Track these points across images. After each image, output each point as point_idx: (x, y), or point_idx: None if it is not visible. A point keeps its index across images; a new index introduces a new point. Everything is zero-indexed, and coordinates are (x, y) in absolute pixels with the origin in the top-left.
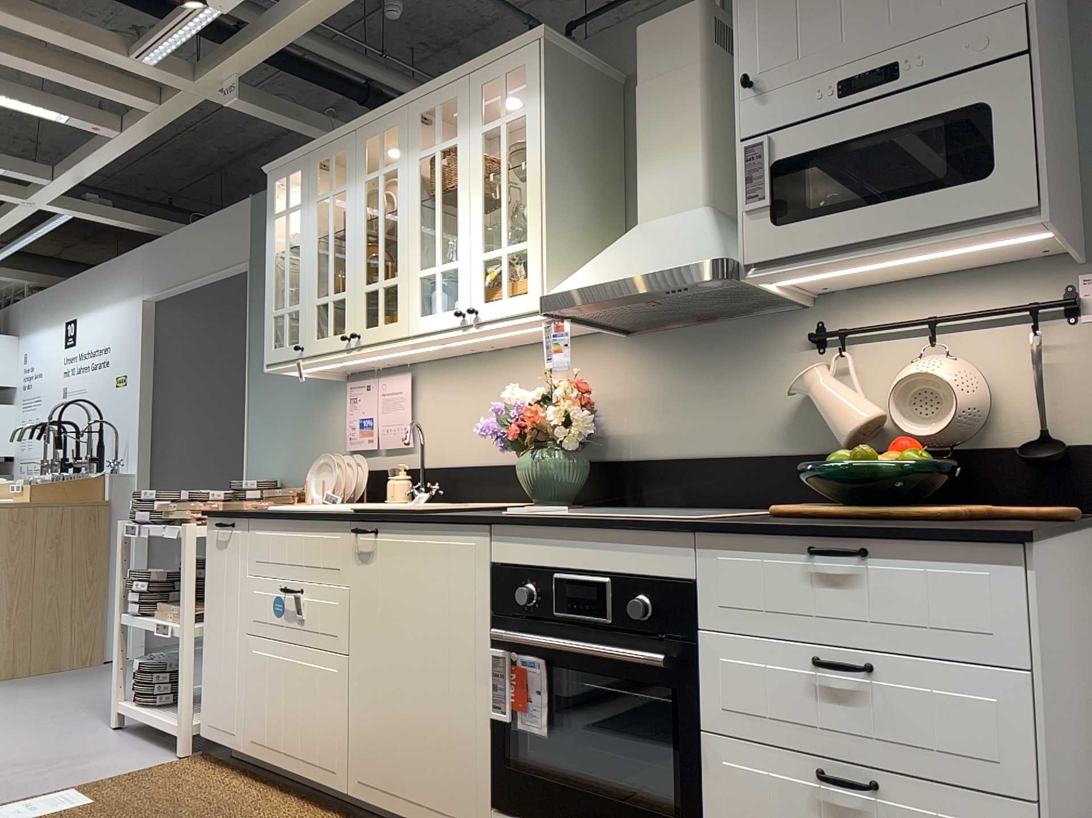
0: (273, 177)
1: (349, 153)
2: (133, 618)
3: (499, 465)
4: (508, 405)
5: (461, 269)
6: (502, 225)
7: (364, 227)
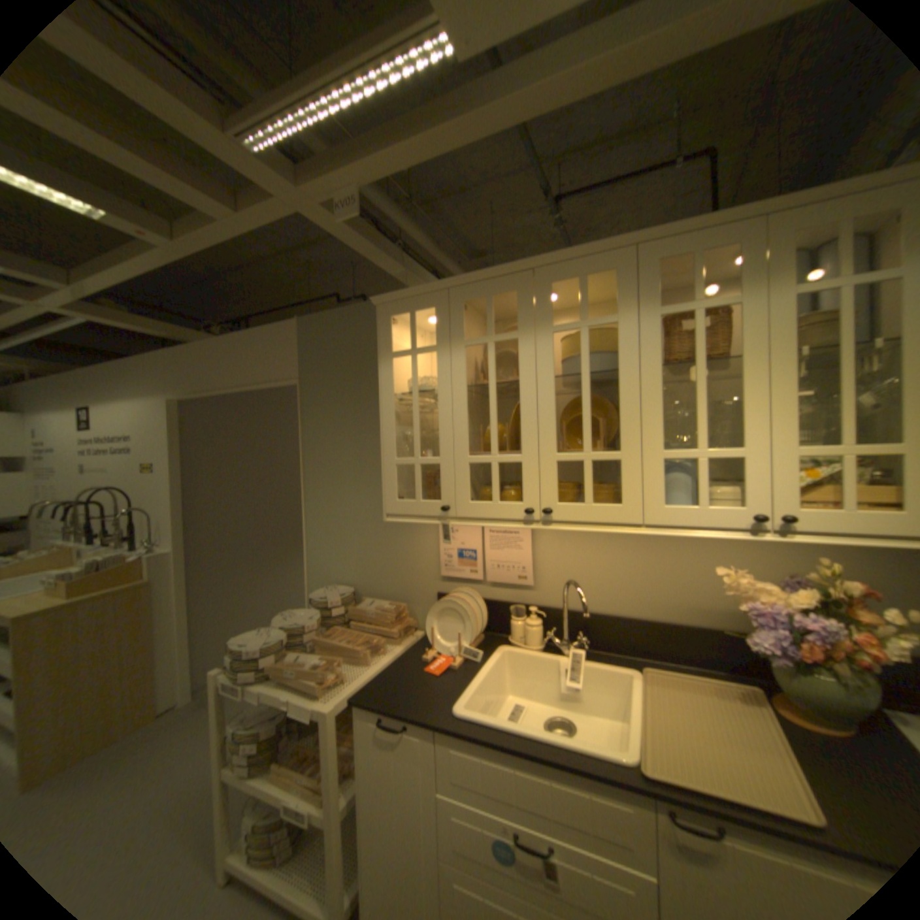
0: (385, 309)
1: (522, 294)
2: (237, 780)
3: (663, 624)
4: (776, 610)
5: (755, 462)
6: (848, 418)
7: (553, 385)
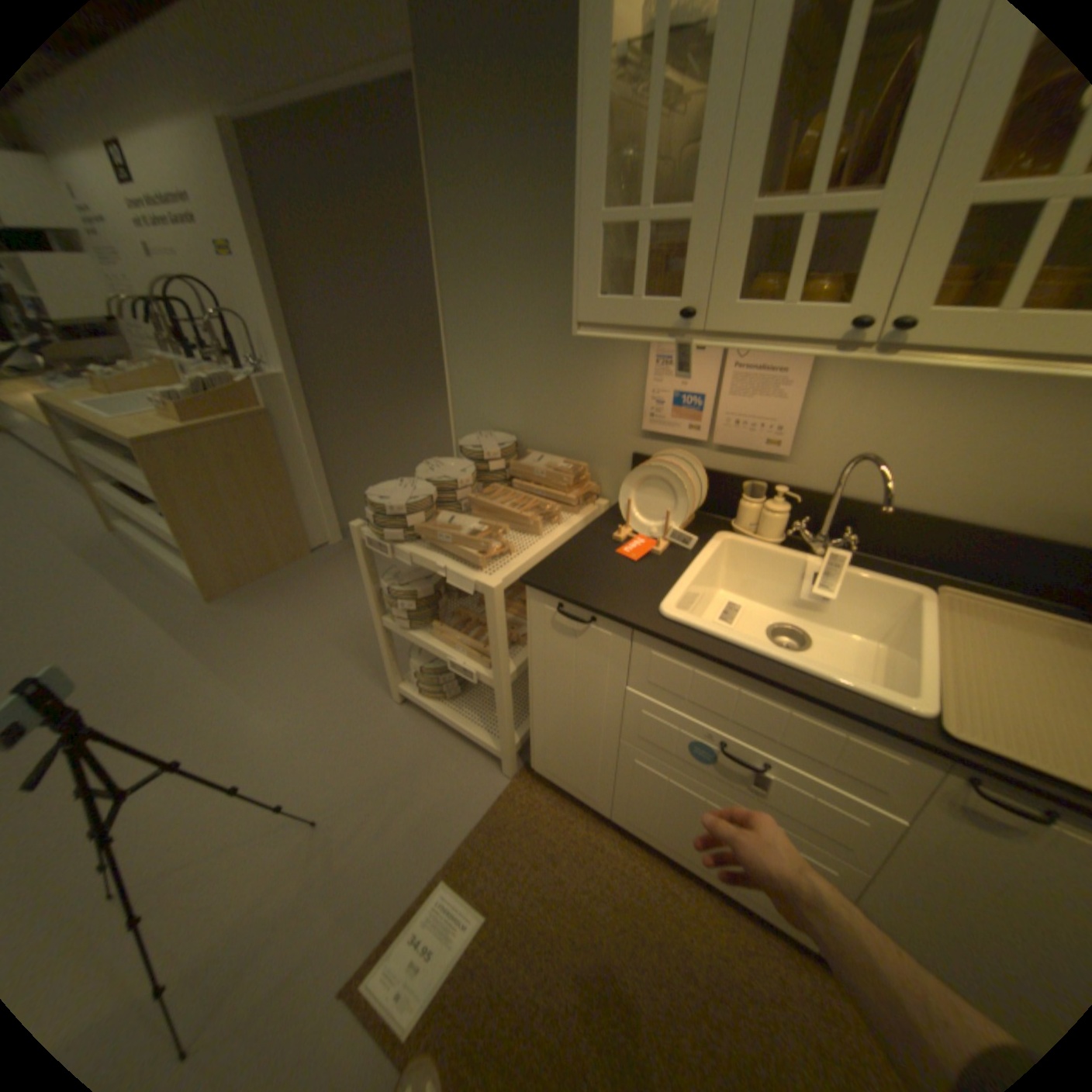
0: None
1: None
2: (401, 630)
3: (999, 531)
4: None
5: None
6: None
7: None
